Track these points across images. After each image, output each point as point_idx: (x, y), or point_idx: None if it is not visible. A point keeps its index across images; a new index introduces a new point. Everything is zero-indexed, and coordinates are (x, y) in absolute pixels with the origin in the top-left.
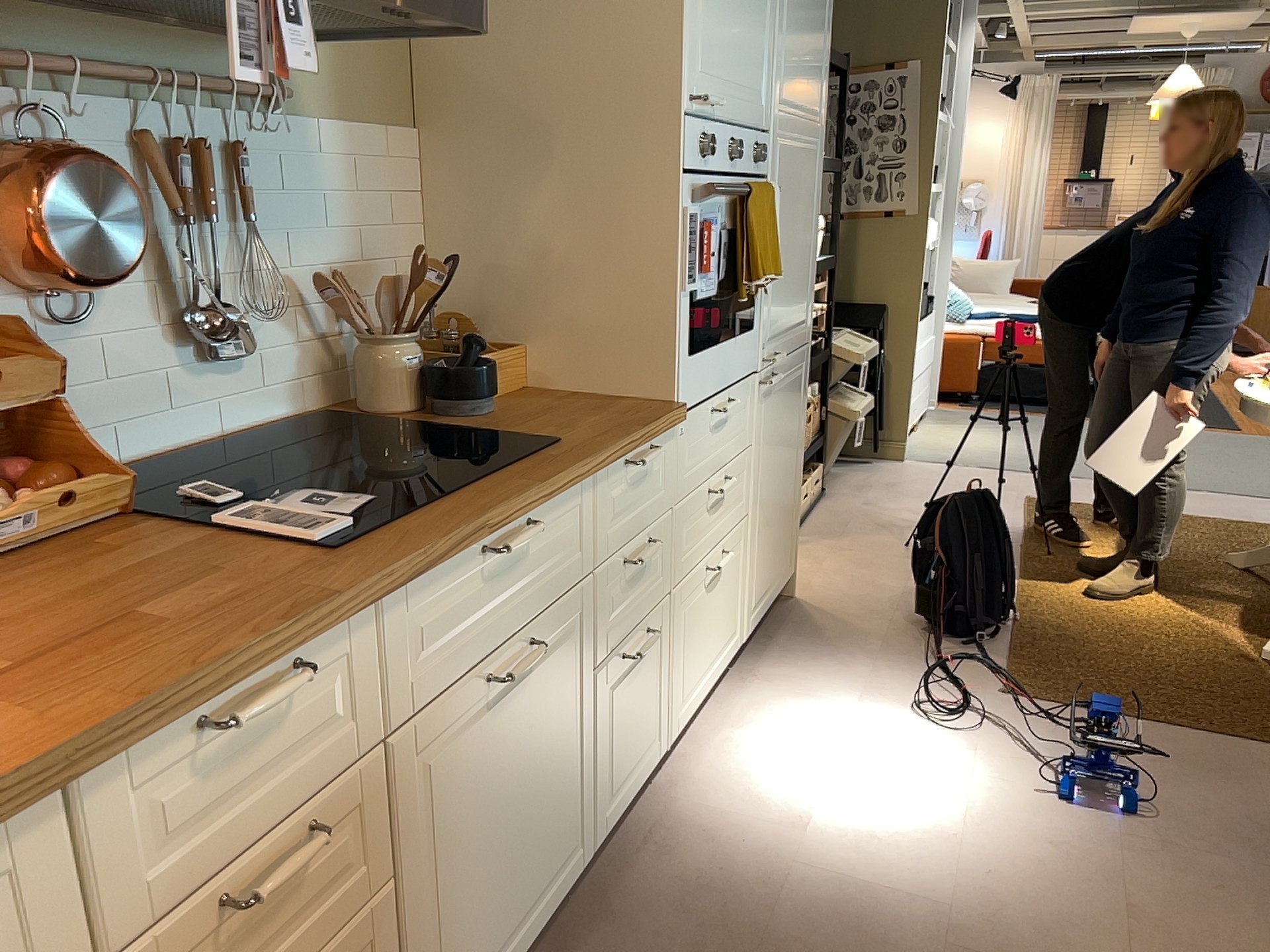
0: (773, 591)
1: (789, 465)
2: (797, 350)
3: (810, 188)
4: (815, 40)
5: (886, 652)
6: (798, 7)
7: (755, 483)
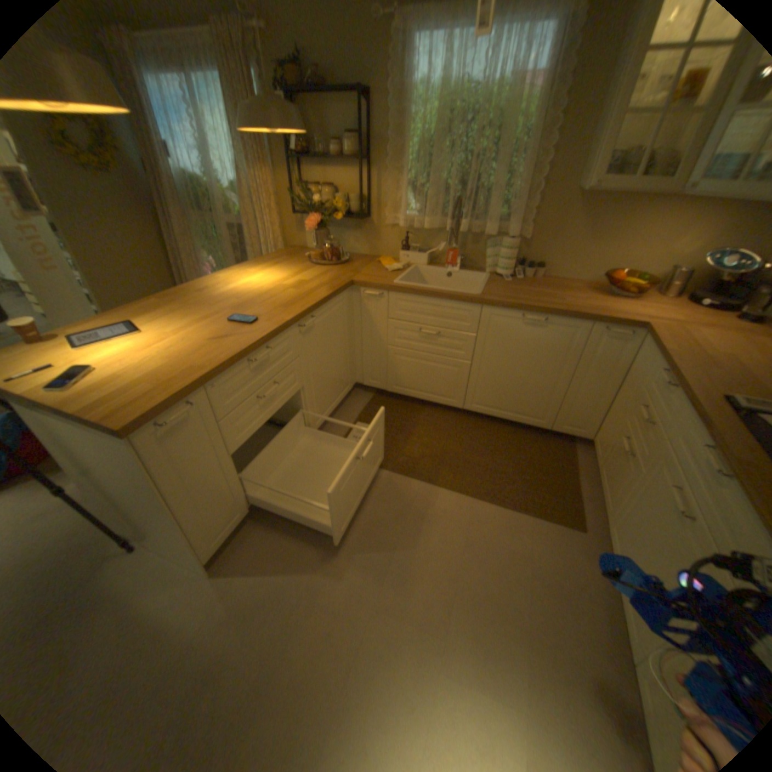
0: None
1: None
2: None
3: None
4: None
5: None
6: None
7: None
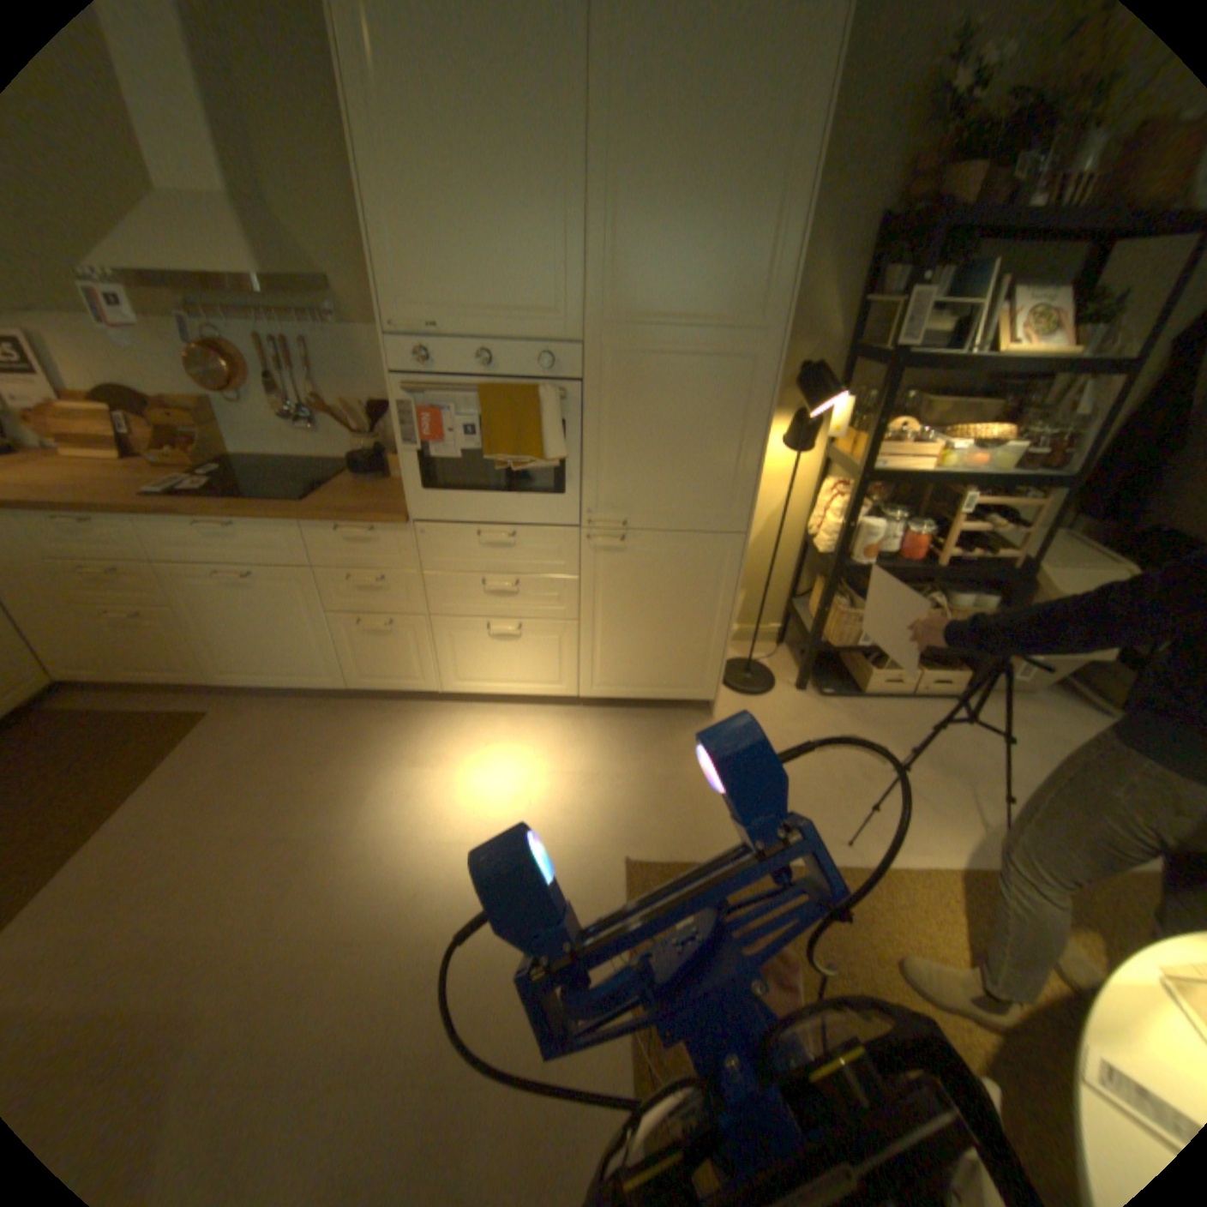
0: (652, 693)
1: (685, 618)
2: (707, 533)
3: (733, 391)
4: (735, 233)
5: (652, 782)
6: (660, 208)
7: (586, 604)
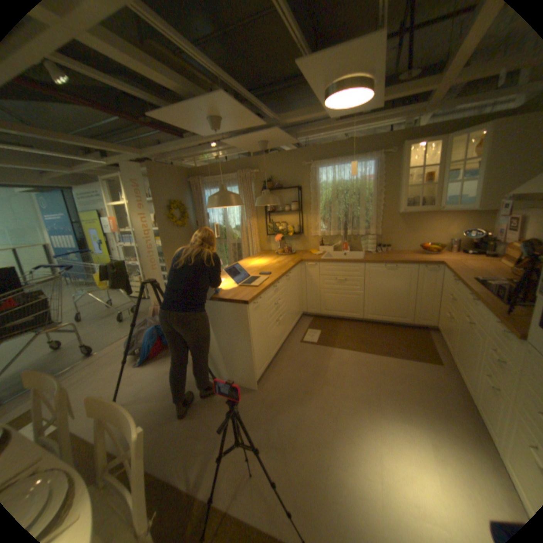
0: None
1: None
2: None
3: None
4: None
5: None
6: None
7: None
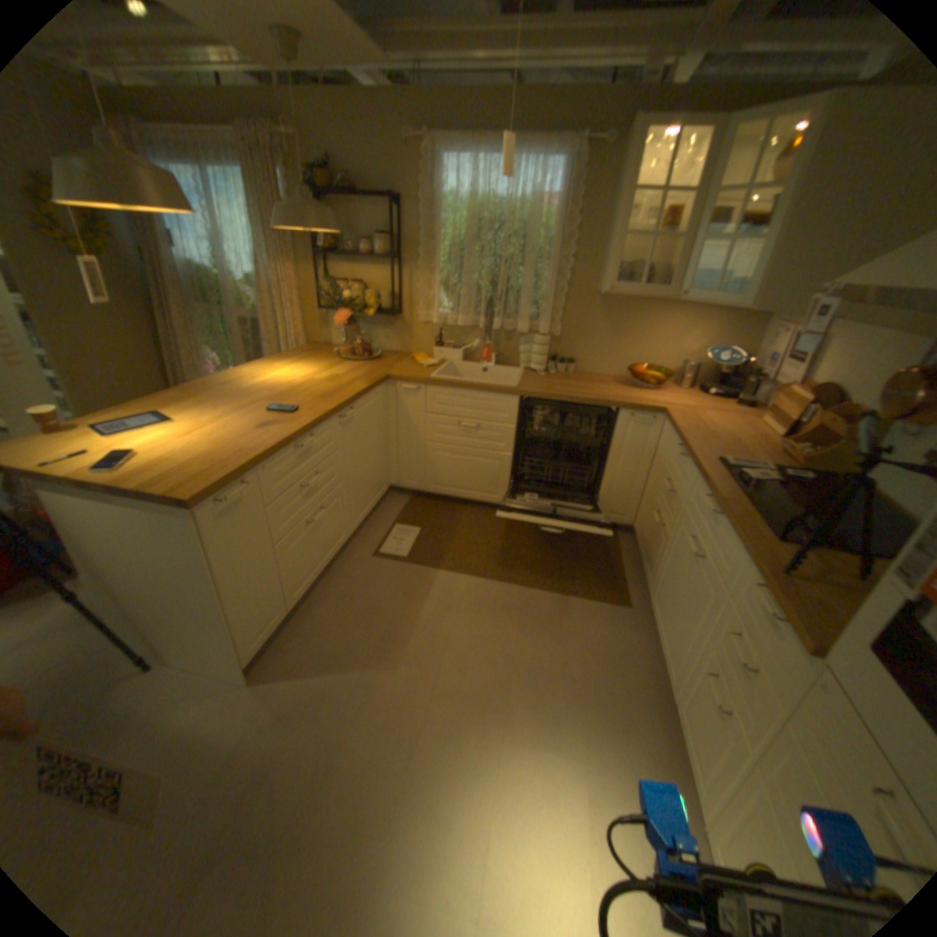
0: None
1: None
2: None
3: None
4: None
5: None
6: None
7: None
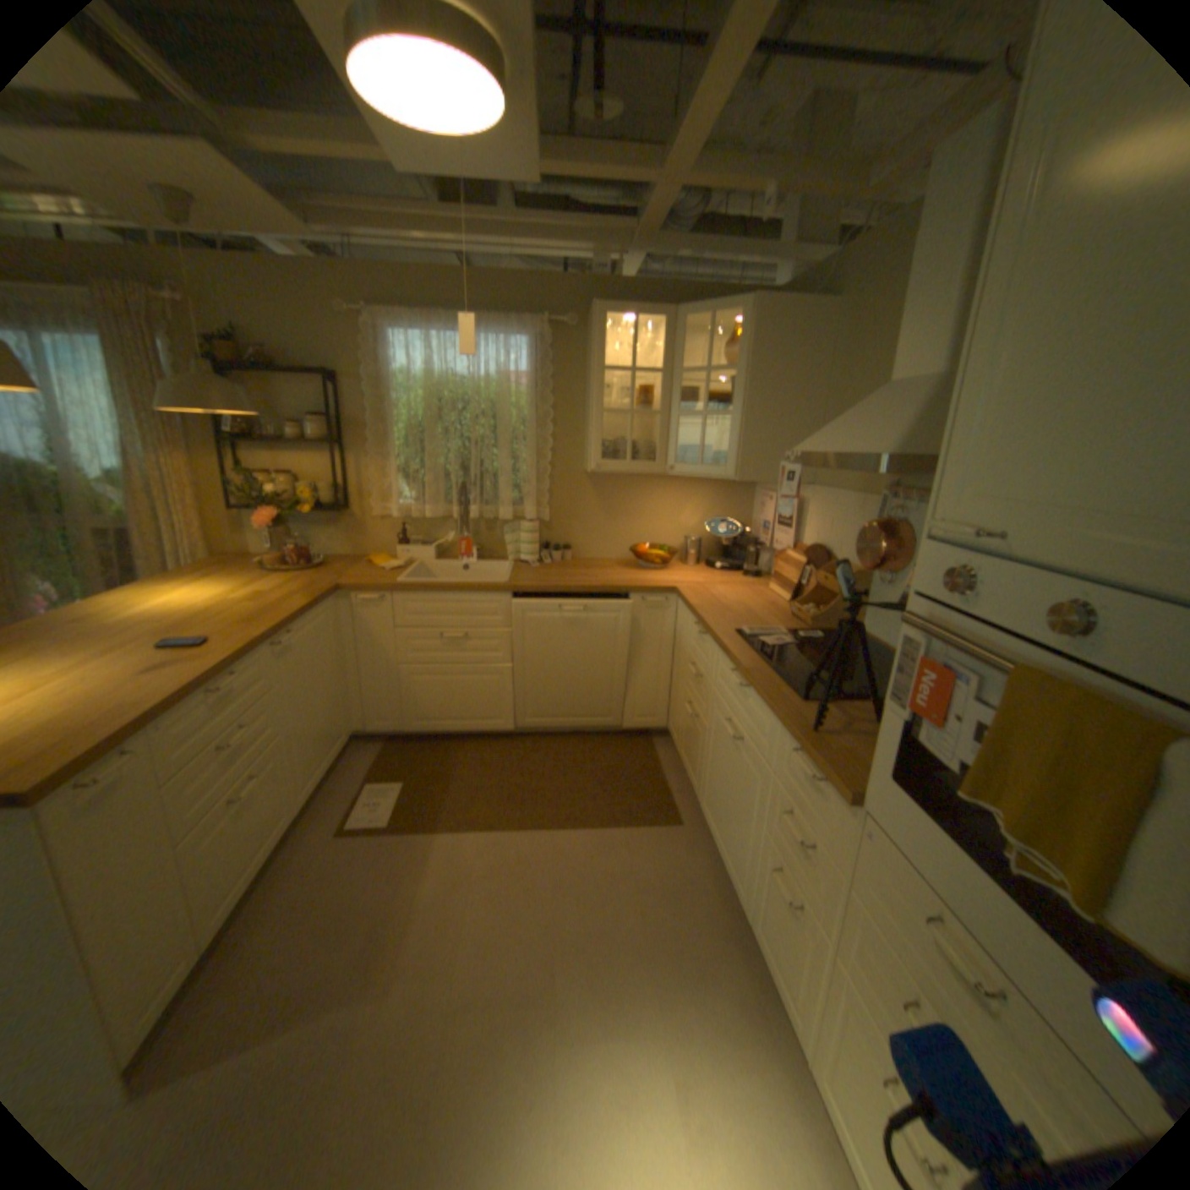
0: None
1: None
2: None
3: None
4: None
5: None
6: None
7: None
